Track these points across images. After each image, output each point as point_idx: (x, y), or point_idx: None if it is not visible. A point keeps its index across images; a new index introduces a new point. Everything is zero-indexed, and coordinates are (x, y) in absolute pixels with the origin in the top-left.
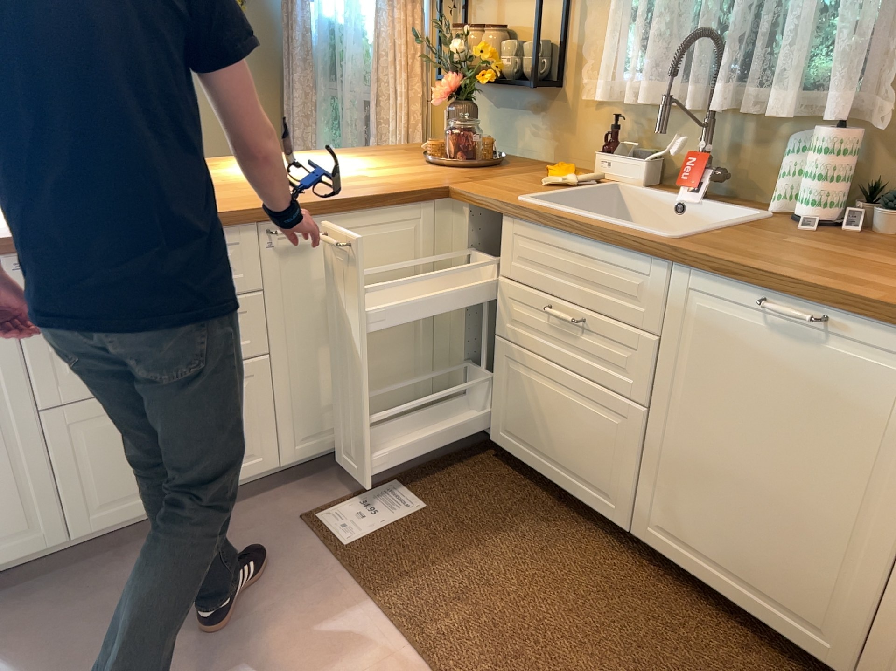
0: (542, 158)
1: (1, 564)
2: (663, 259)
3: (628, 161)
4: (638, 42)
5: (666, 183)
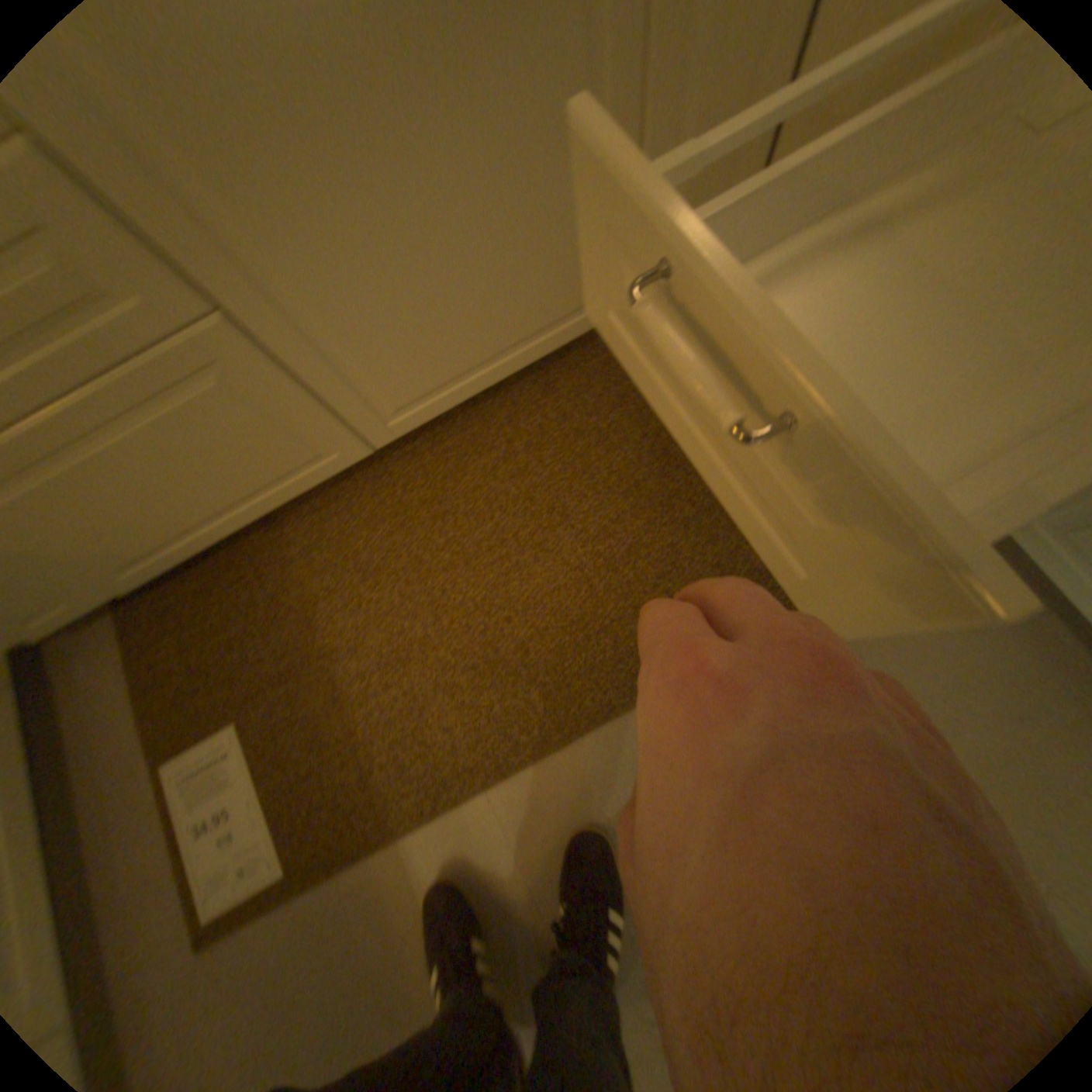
0: None
1: None
2: None
3: None
4: None
5: None
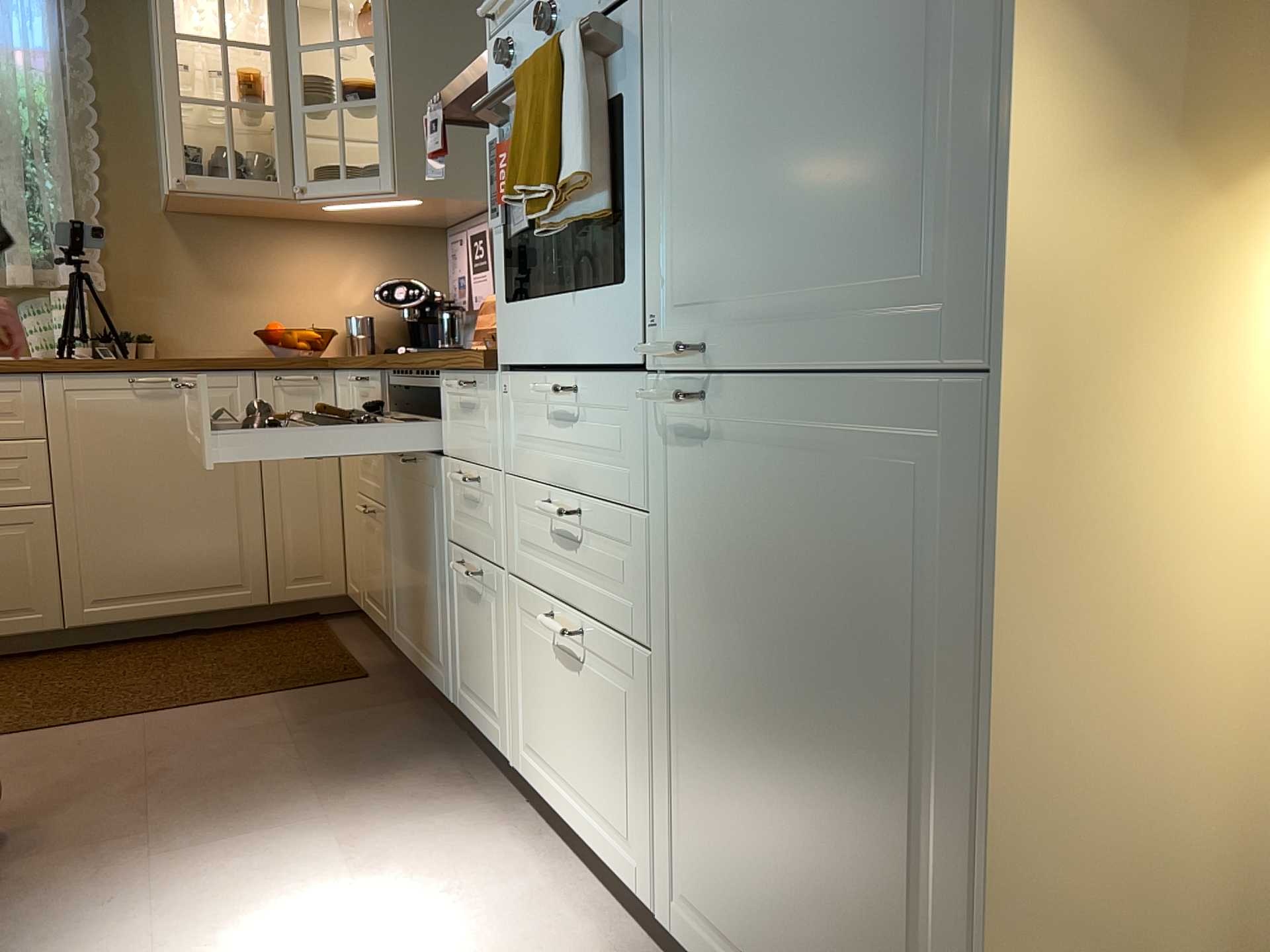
0: None
1: None
2: (36, 372)
3: None
4: None
5: None
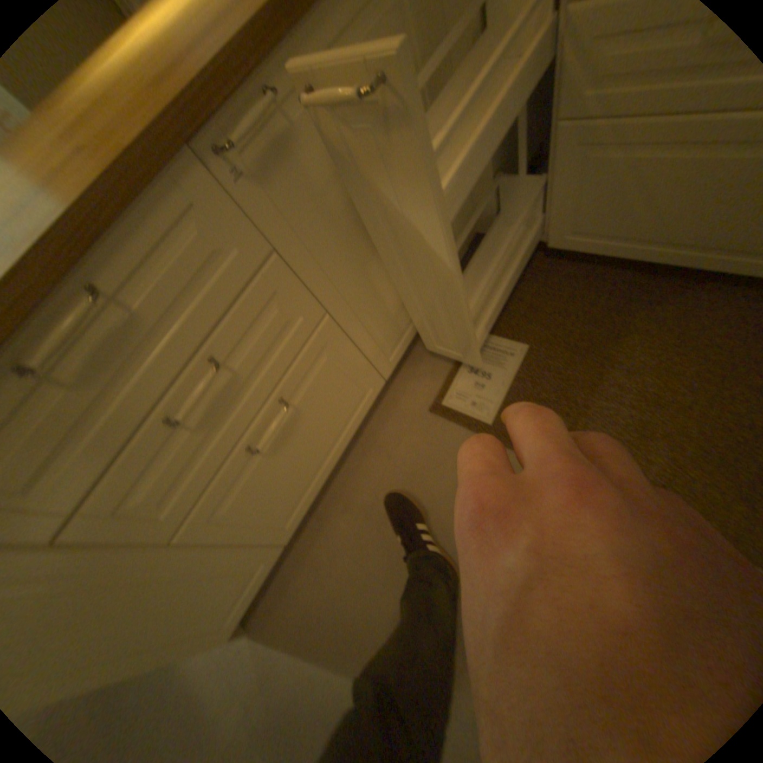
0: None
1: (254, 597)
2: None
3: None
4: None
5: None
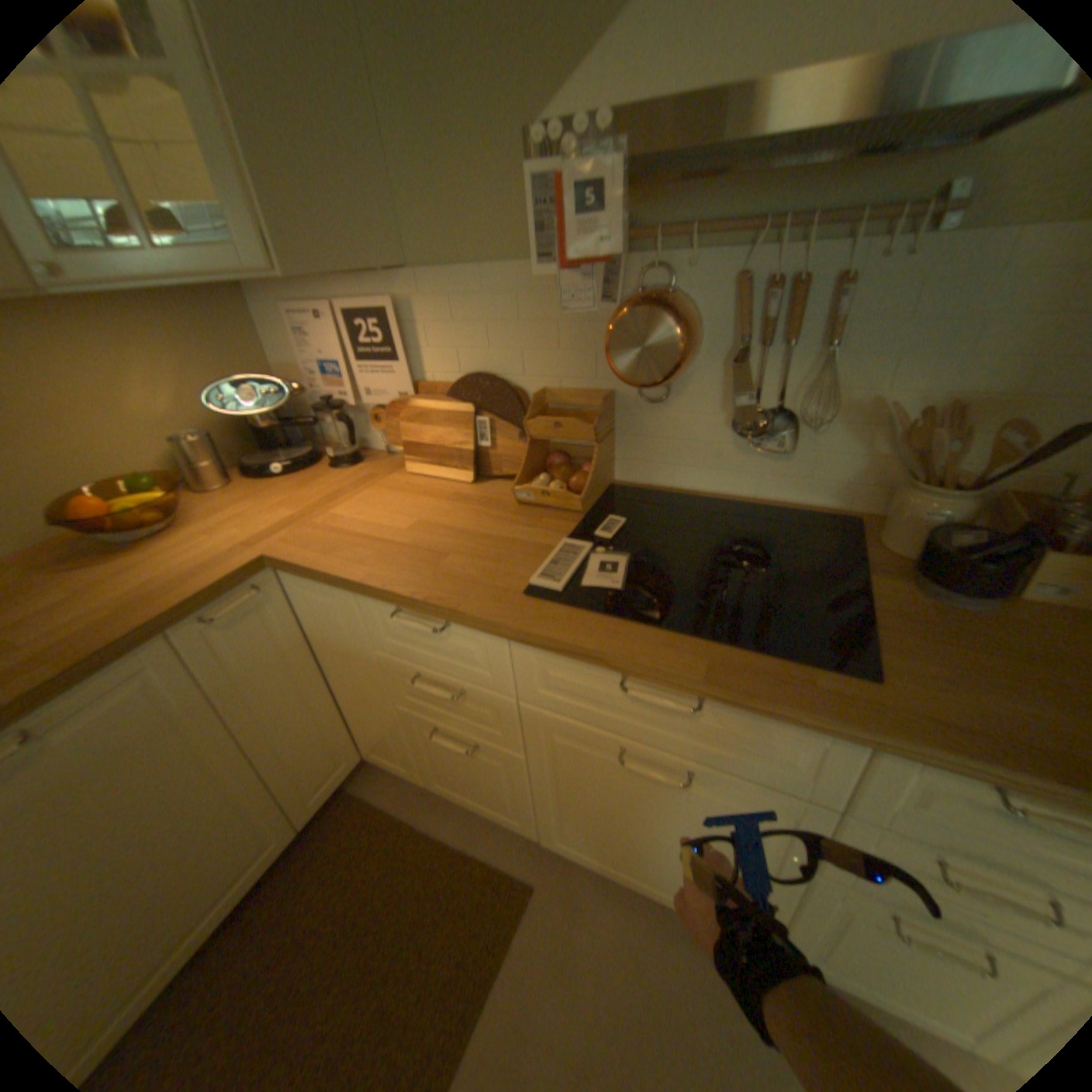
0: None
1: None
2: None
3: None
4: None
5: None
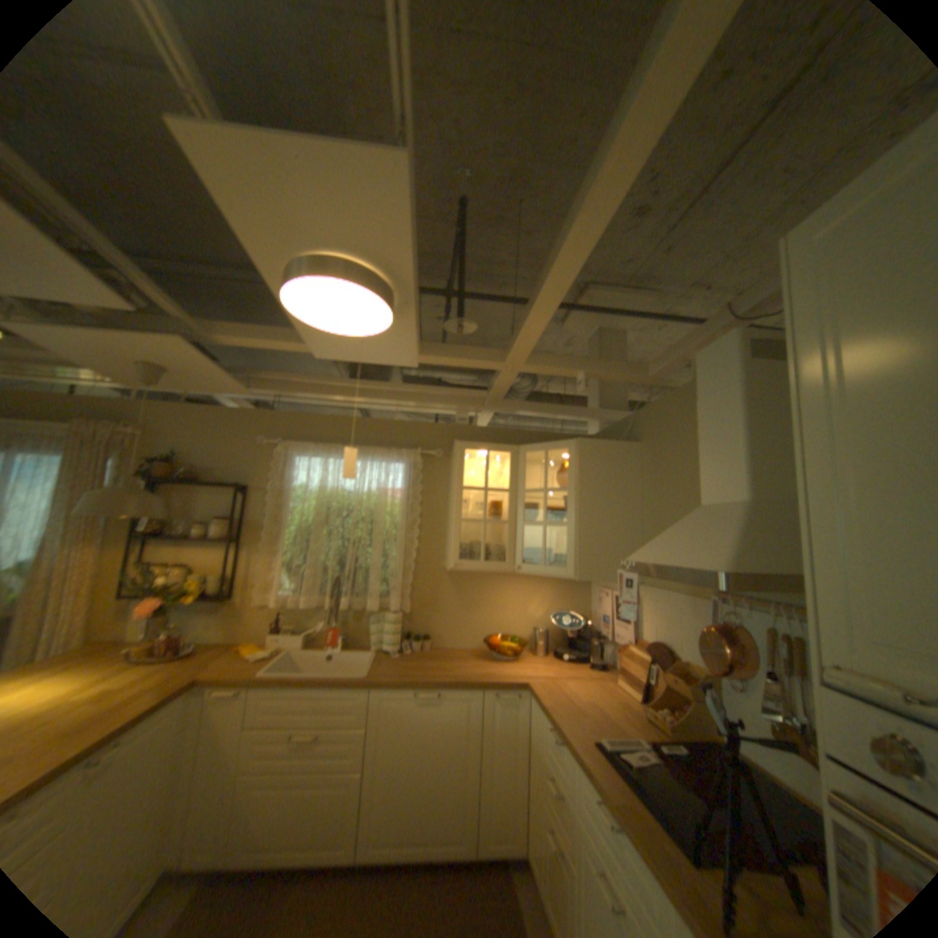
0: (215, 641)
1: None
2: (366, 688)
3: (293, 636)
4: (290, 575)
5: (309, 644)
